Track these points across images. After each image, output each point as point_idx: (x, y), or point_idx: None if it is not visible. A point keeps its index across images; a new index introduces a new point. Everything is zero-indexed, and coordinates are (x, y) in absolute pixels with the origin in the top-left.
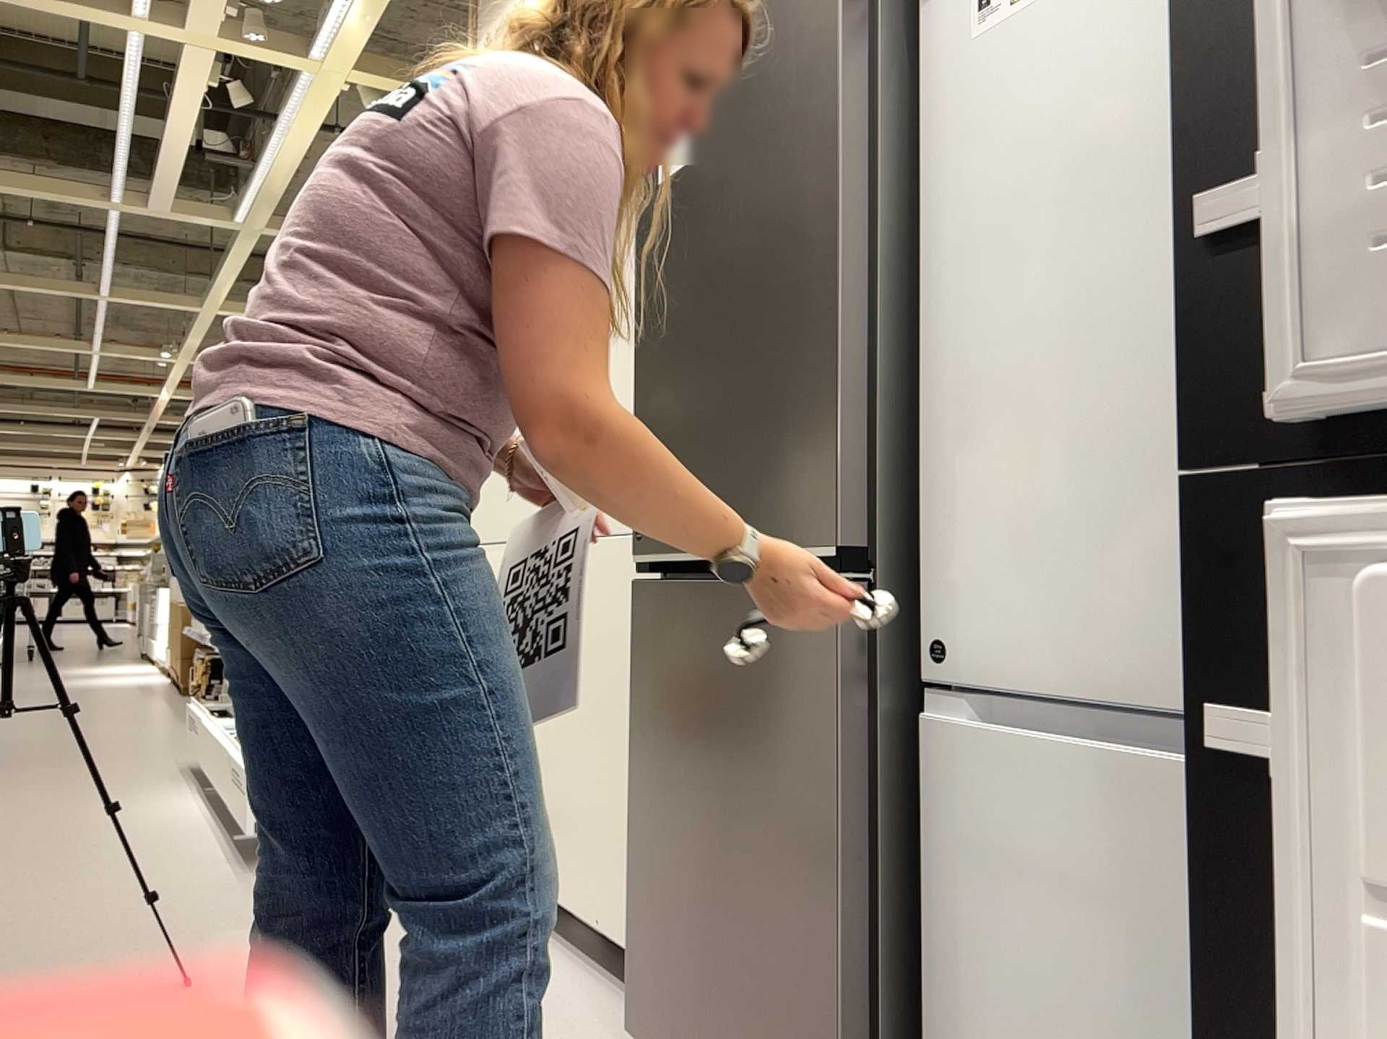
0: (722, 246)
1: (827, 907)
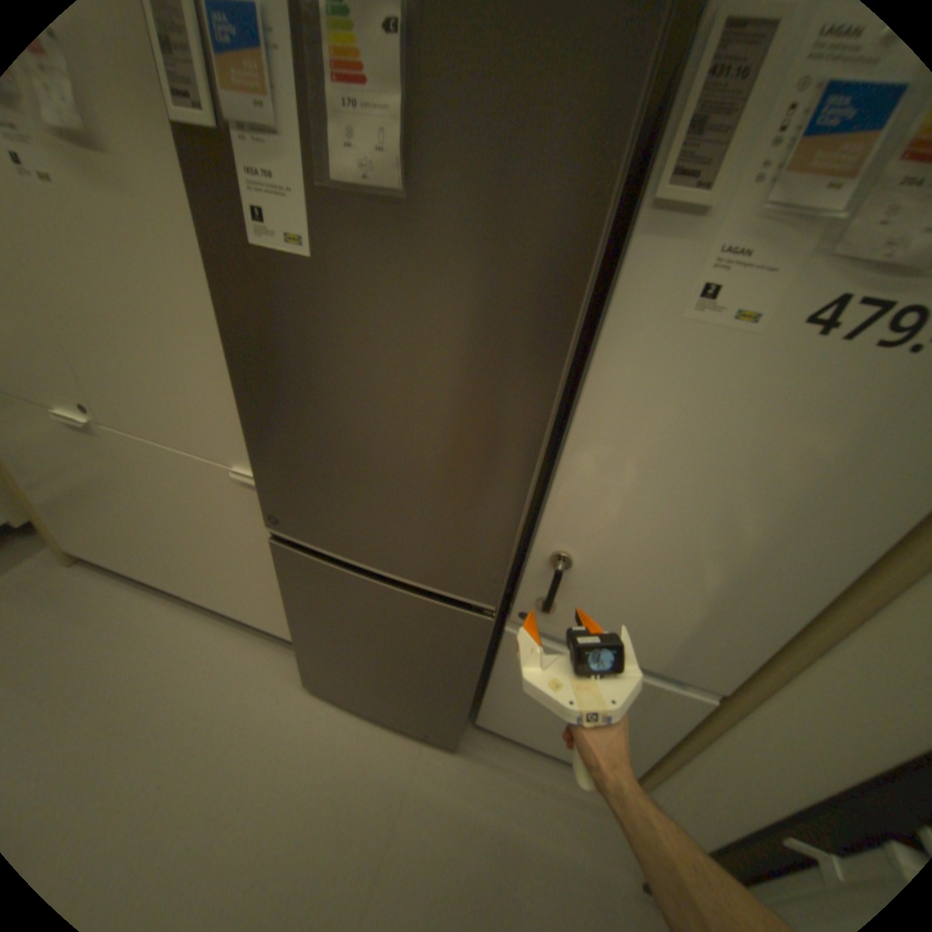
0: (380, 380)
1: (458, 695)
